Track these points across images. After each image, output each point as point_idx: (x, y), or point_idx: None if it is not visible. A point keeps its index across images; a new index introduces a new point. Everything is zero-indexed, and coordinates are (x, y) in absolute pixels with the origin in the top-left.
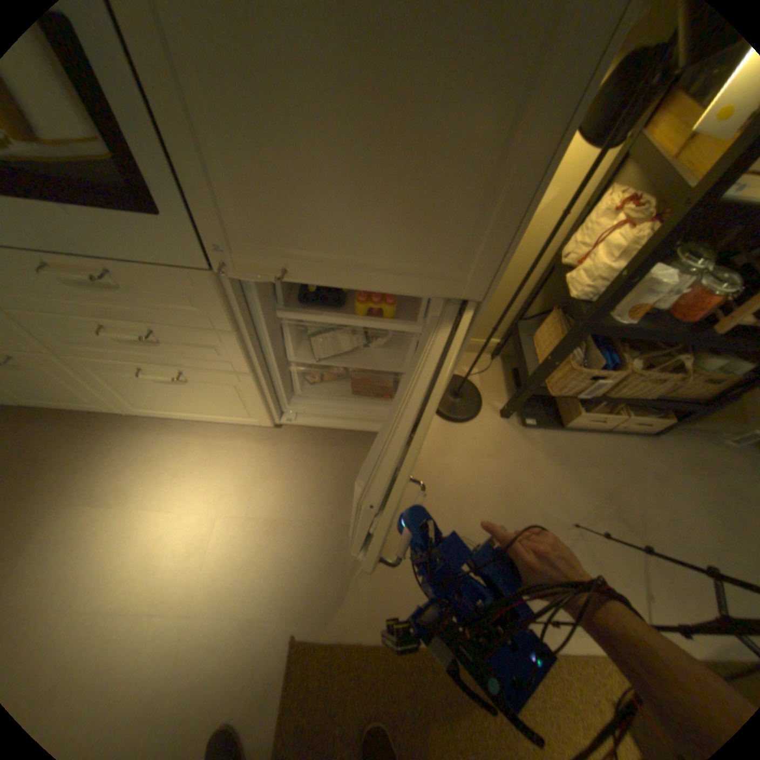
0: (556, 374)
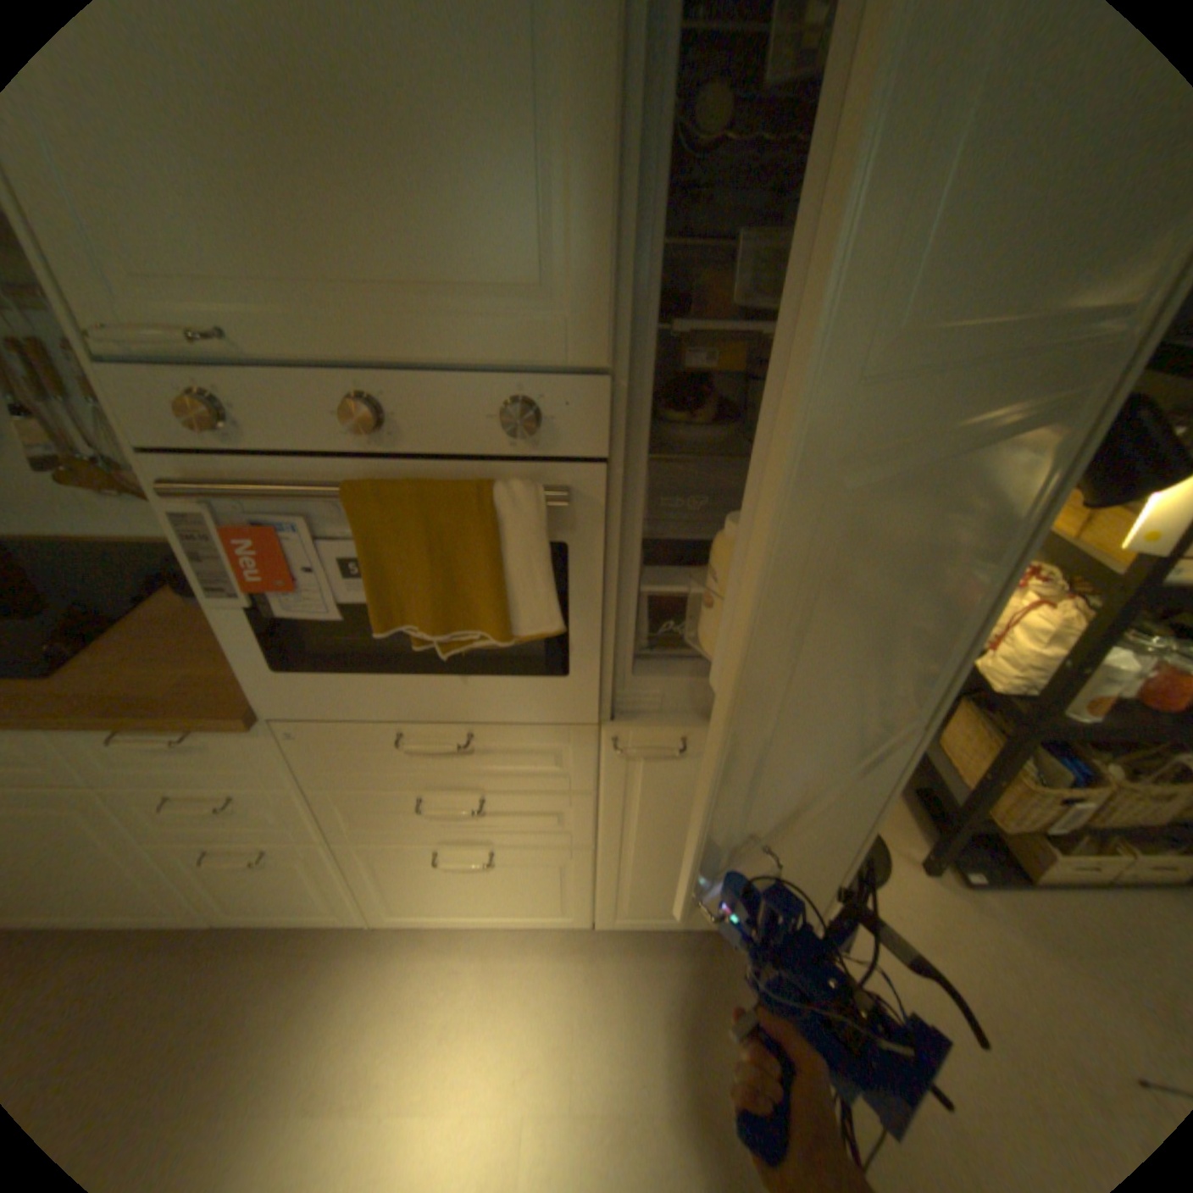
0: (1003, 798)
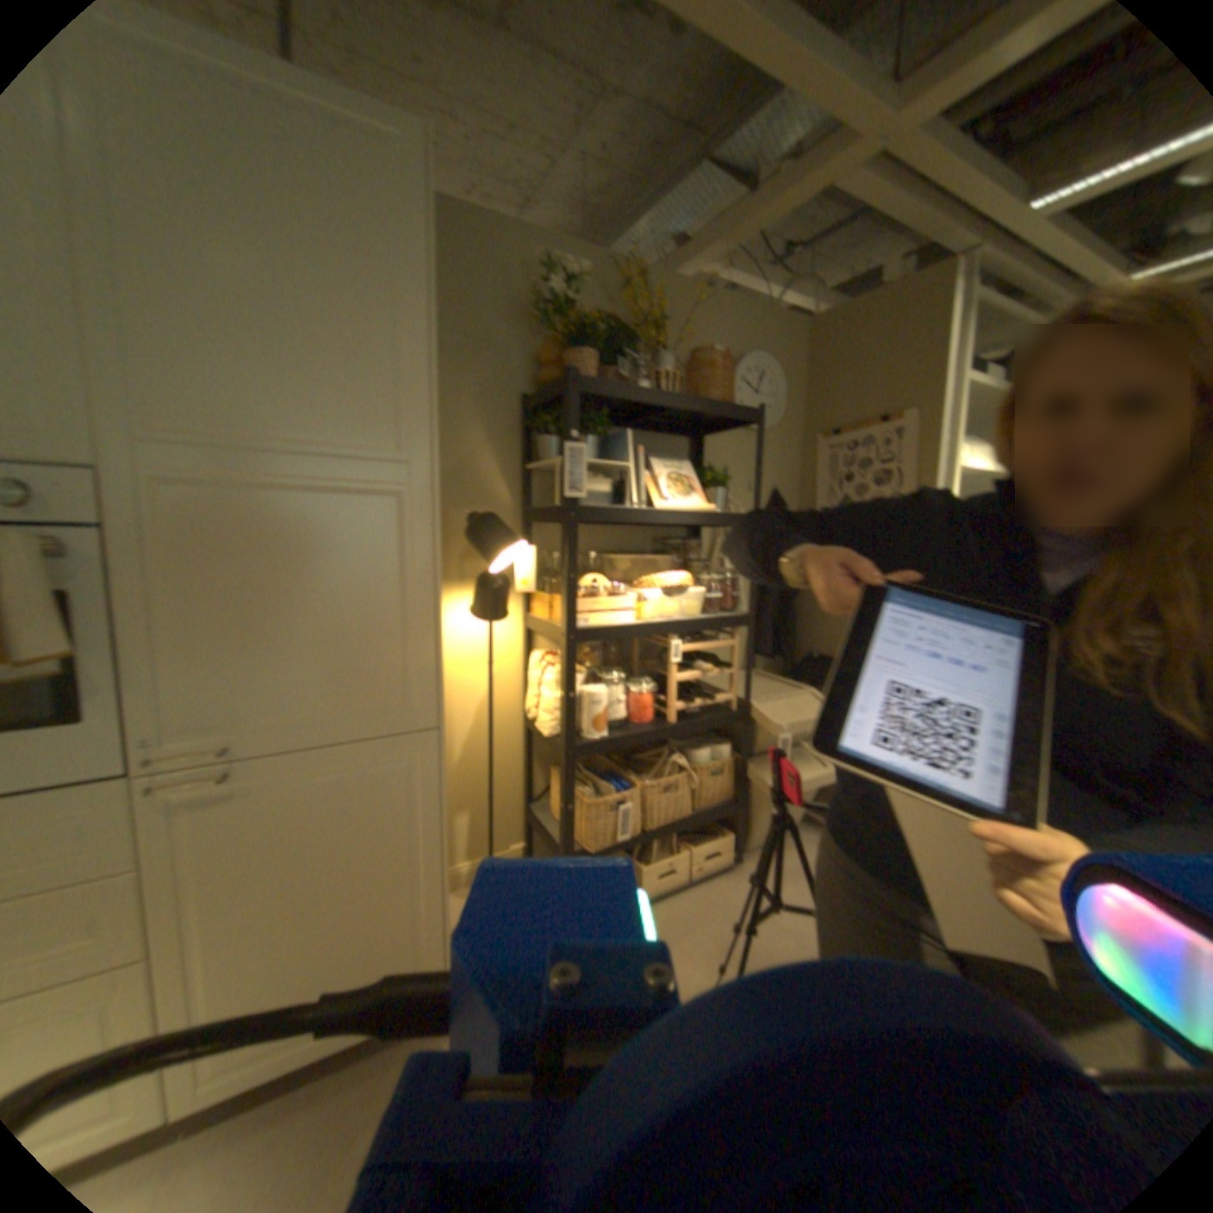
0: (583, 827)
